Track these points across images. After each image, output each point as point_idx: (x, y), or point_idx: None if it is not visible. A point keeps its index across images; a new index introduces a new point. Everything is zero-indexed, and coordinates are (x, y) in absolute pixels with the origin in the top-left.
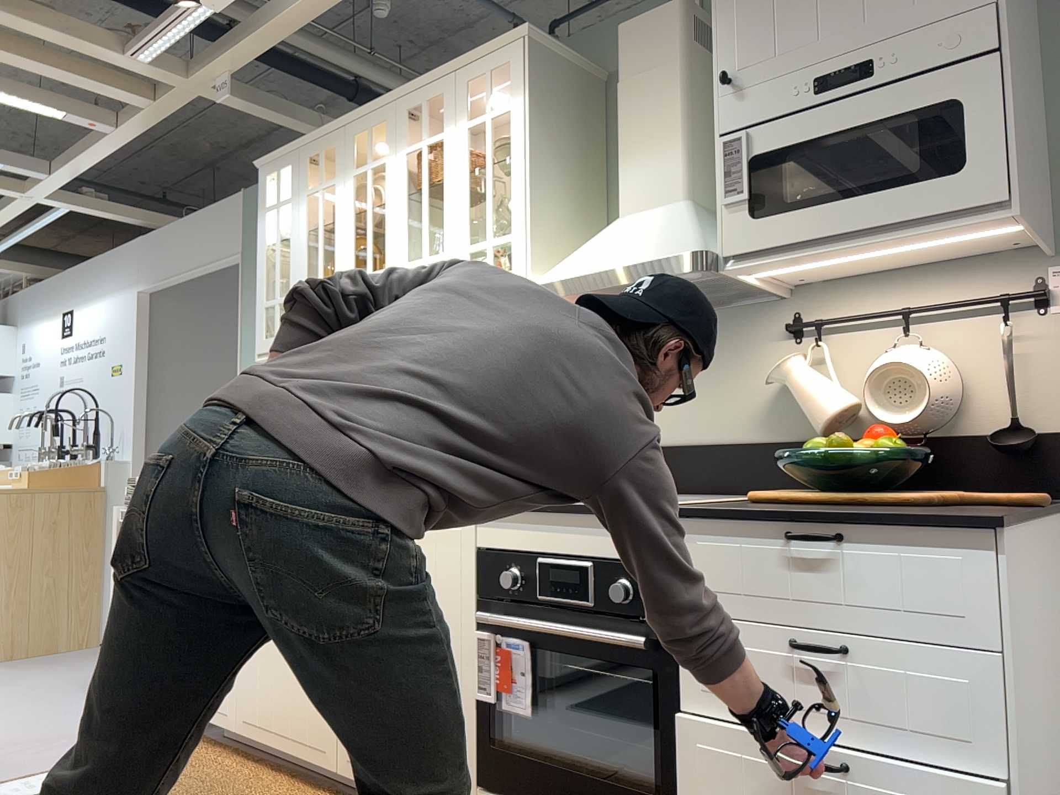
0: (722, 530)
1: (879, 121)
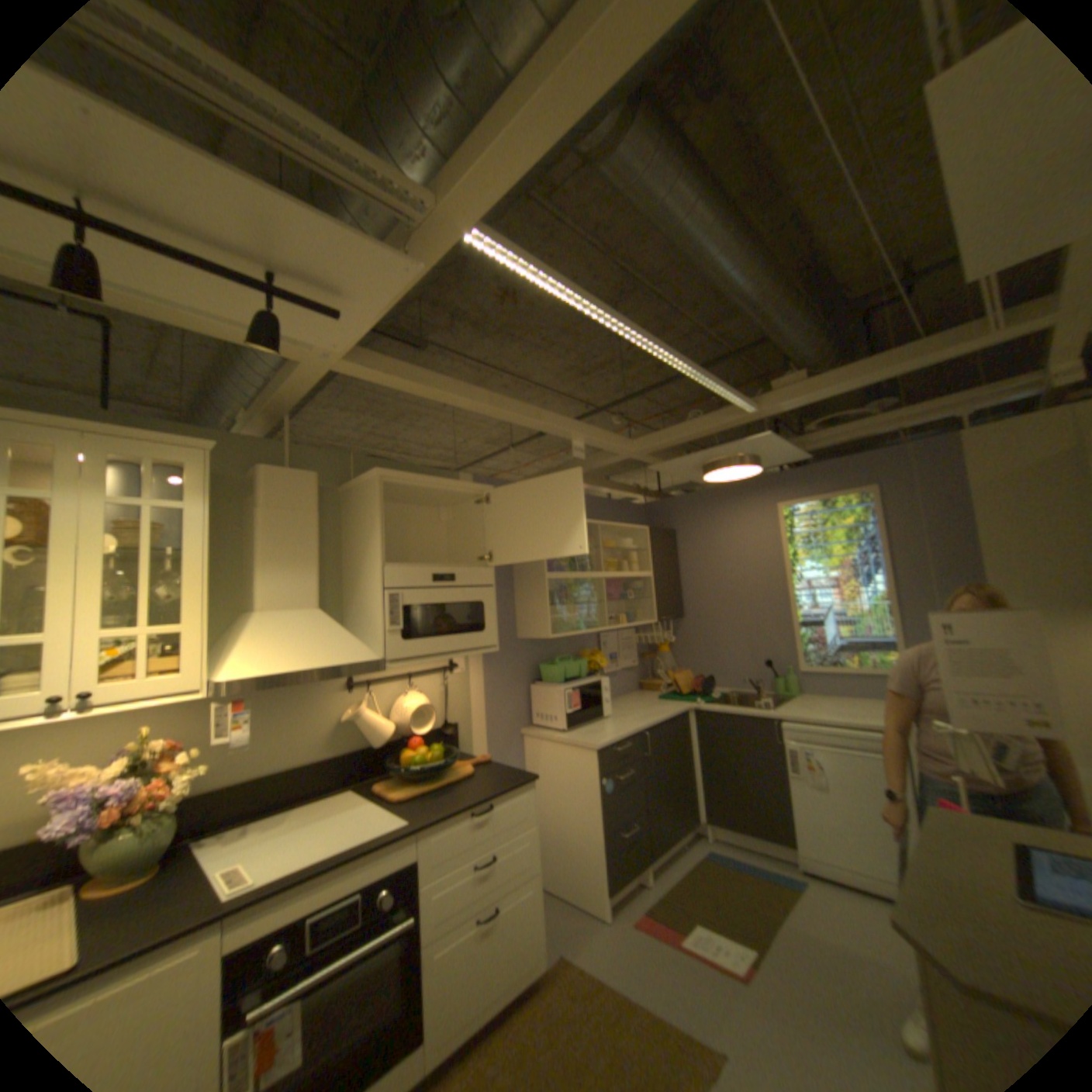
0: (441, 827)
1: (456, 602)
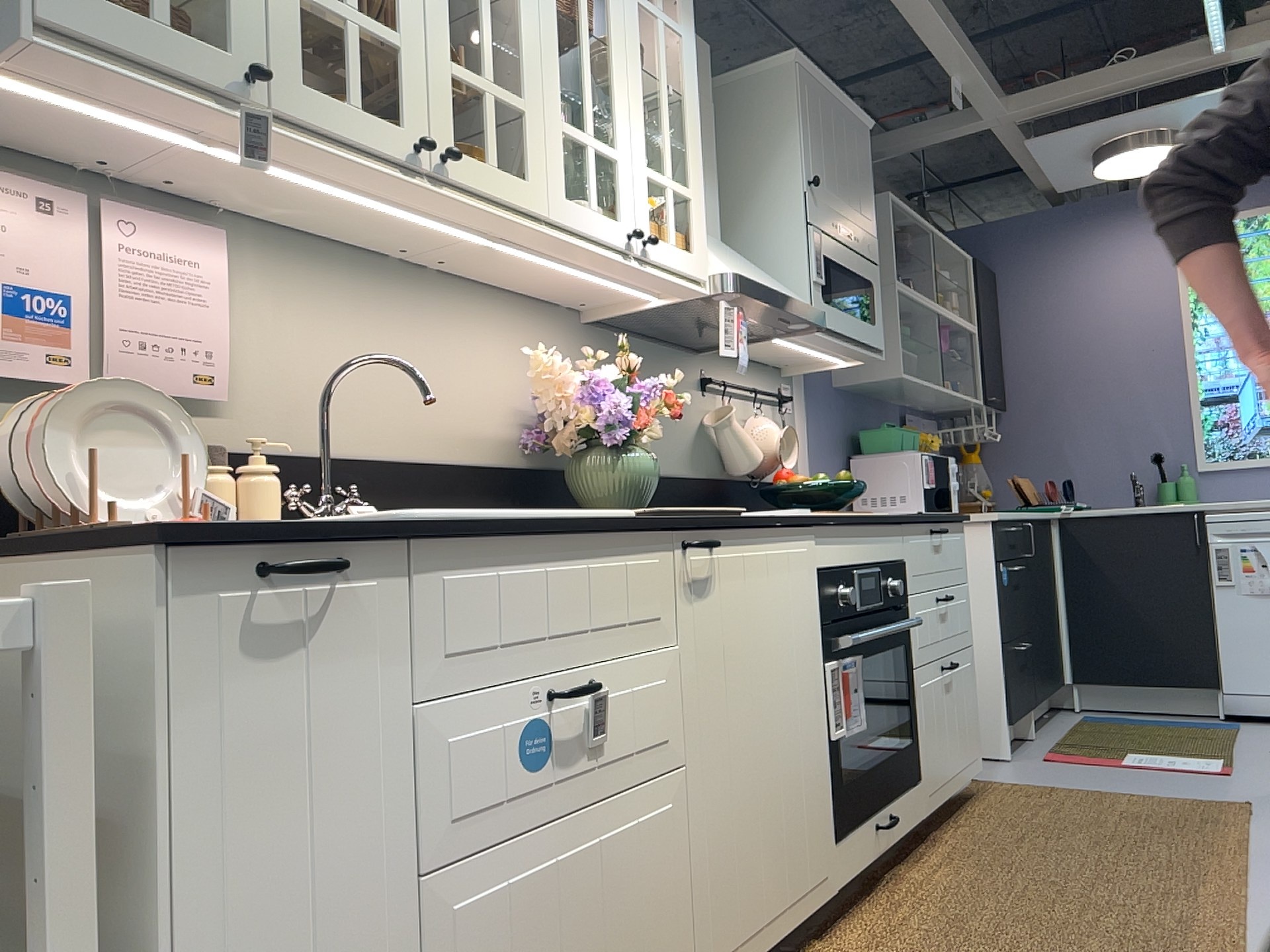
0: (917, 531)
1: (856, 275)
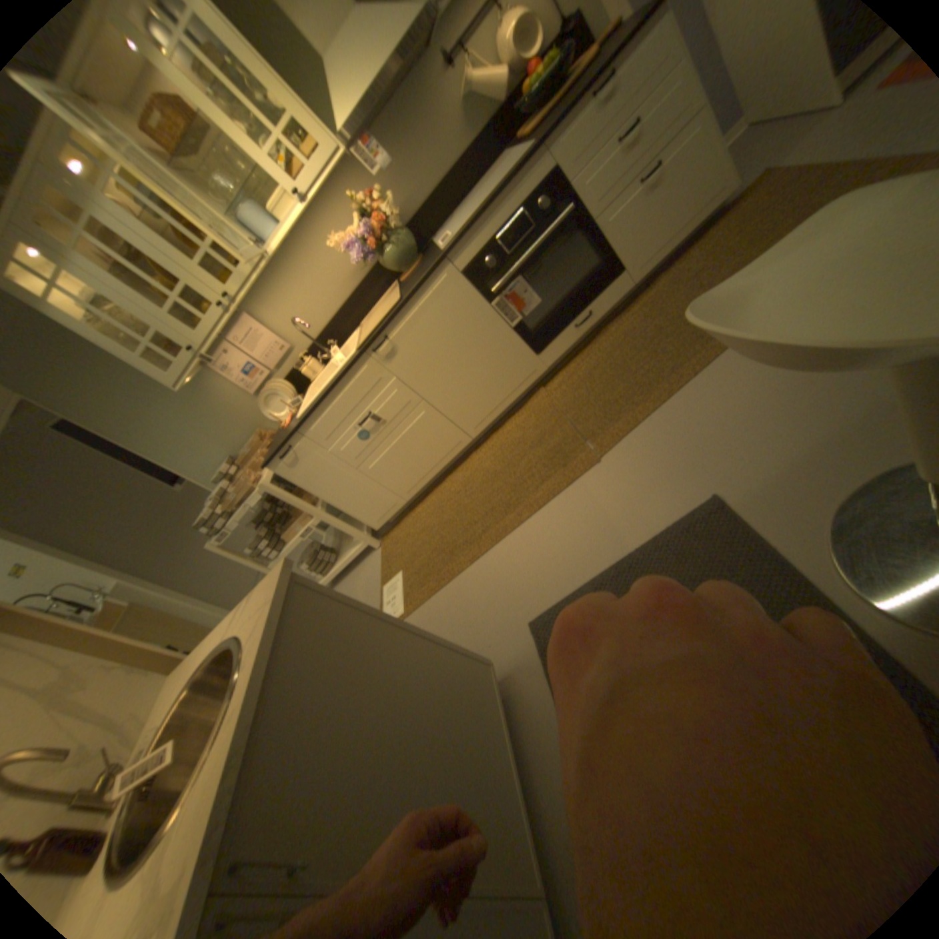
0: (567, 122)
1: None
